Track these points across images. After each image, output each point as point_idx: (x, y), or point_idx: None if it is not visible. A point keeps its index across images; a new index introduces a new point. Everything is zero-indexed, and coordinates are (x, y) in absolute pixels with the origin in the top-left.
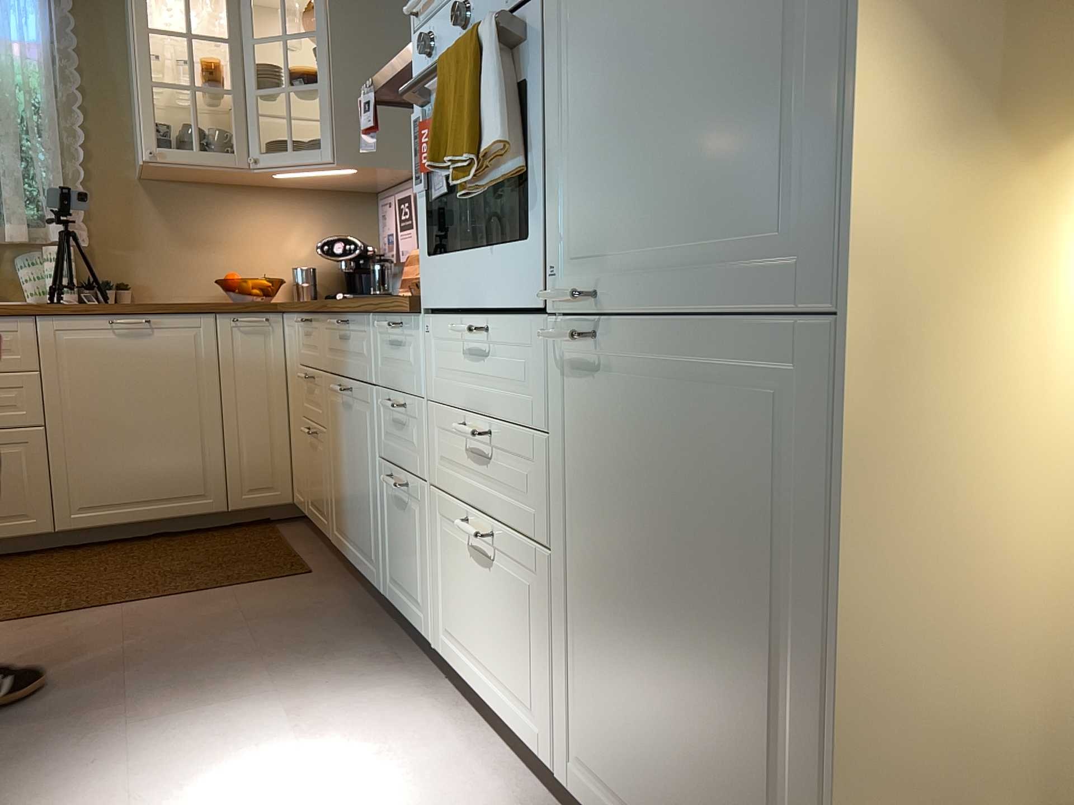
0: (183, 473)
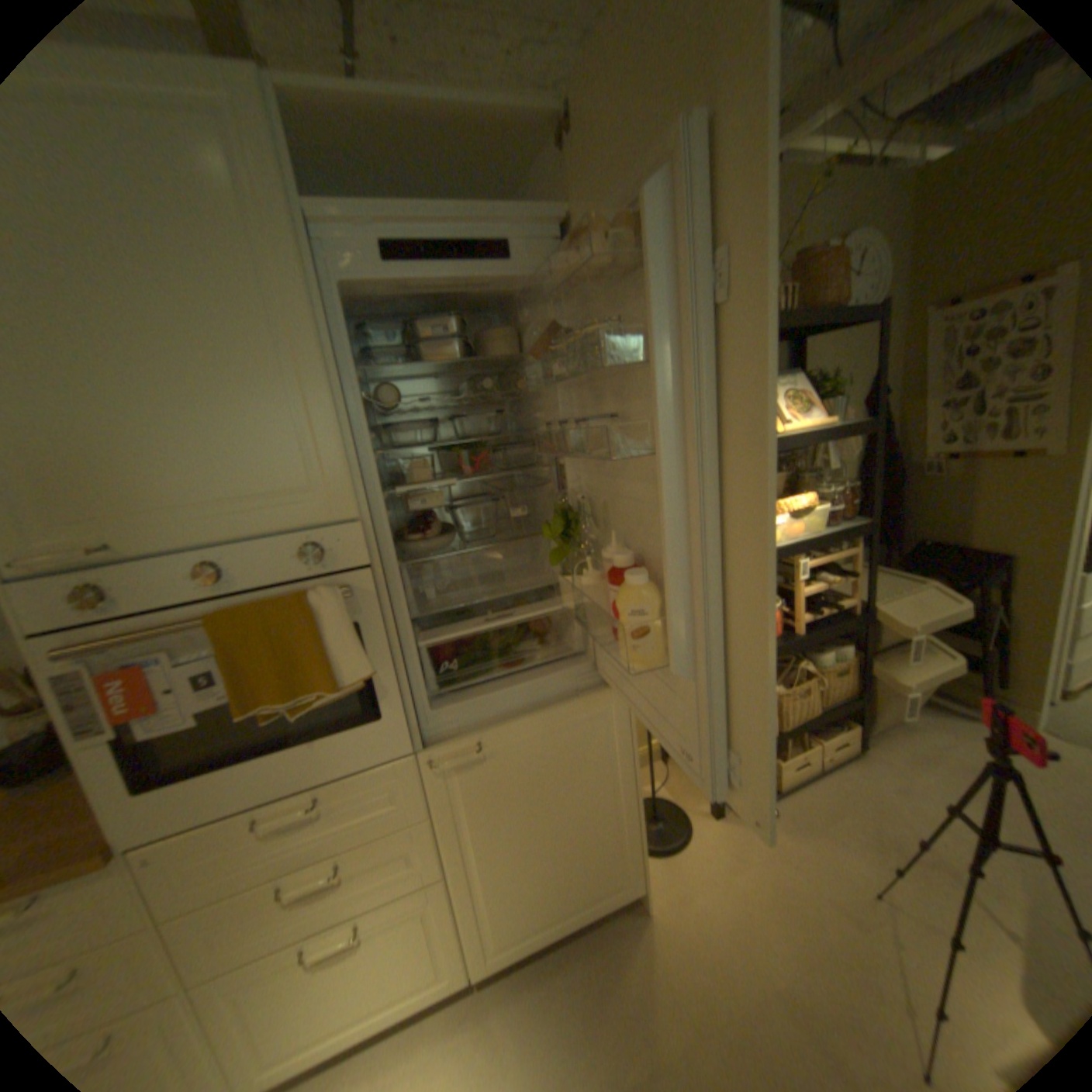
0: None
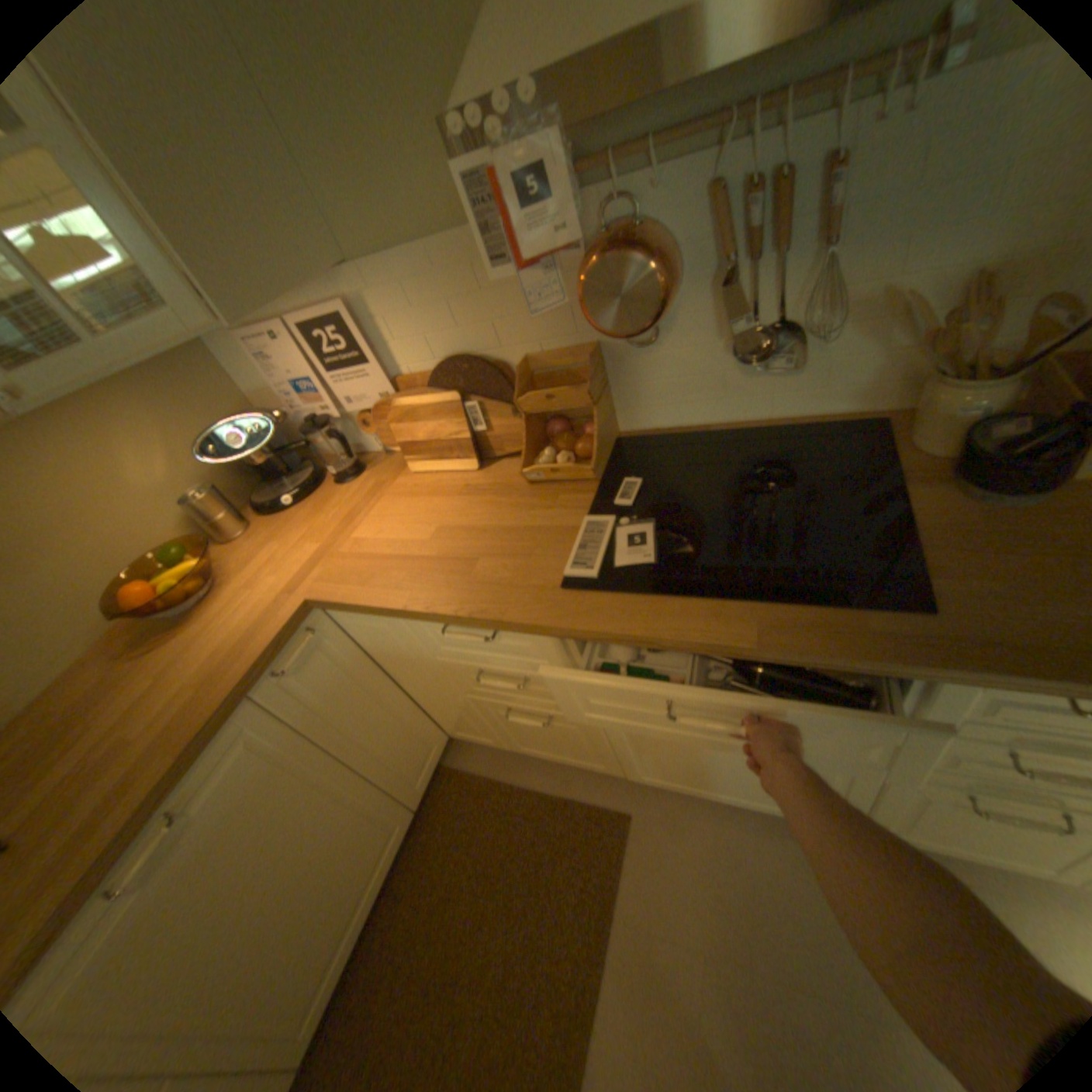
0: (359, 851)
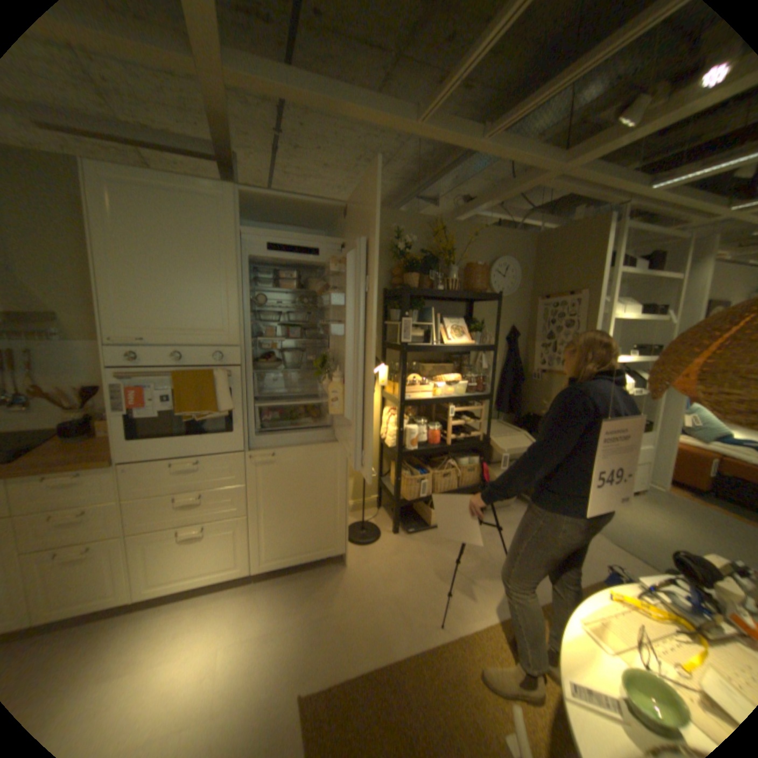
0: None
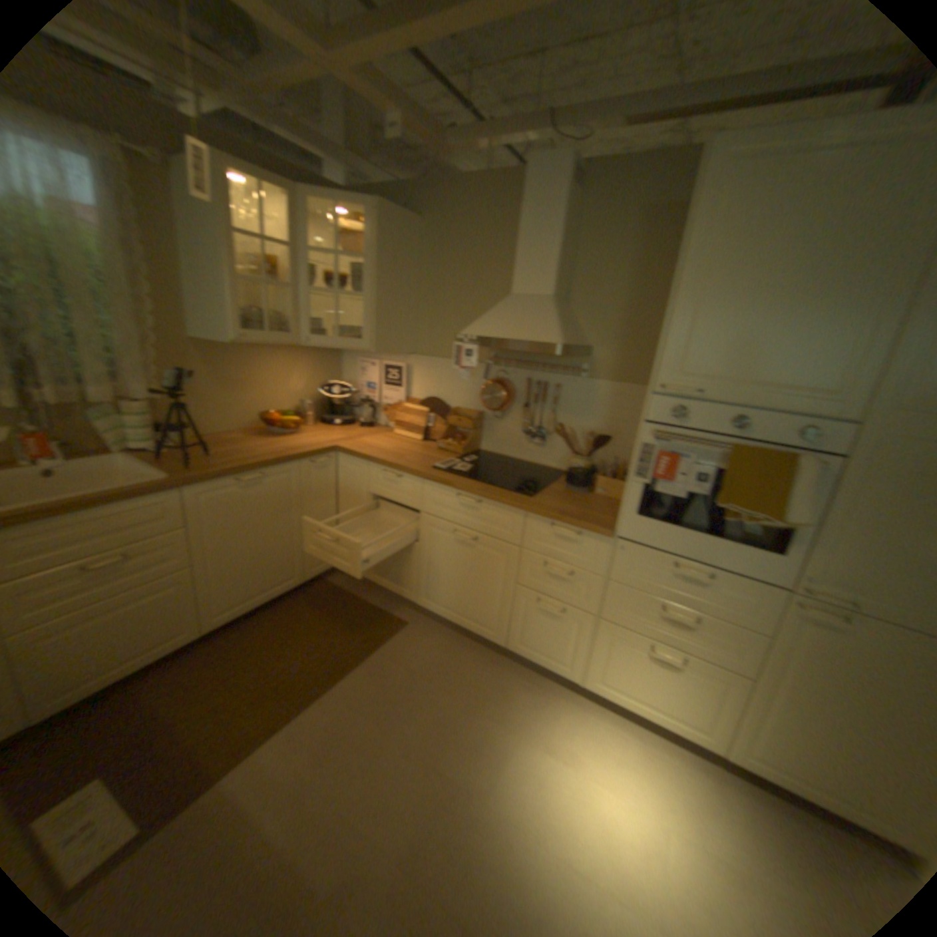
0: (279, 568)
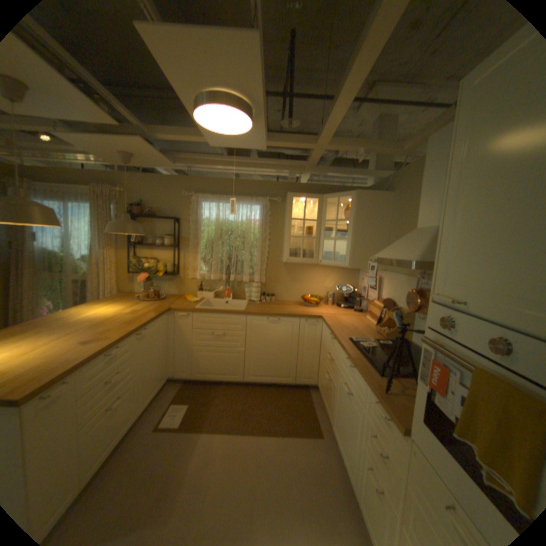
0: (283, 369)
